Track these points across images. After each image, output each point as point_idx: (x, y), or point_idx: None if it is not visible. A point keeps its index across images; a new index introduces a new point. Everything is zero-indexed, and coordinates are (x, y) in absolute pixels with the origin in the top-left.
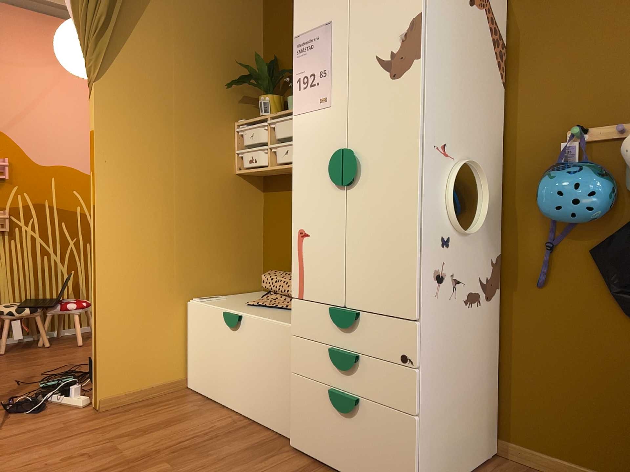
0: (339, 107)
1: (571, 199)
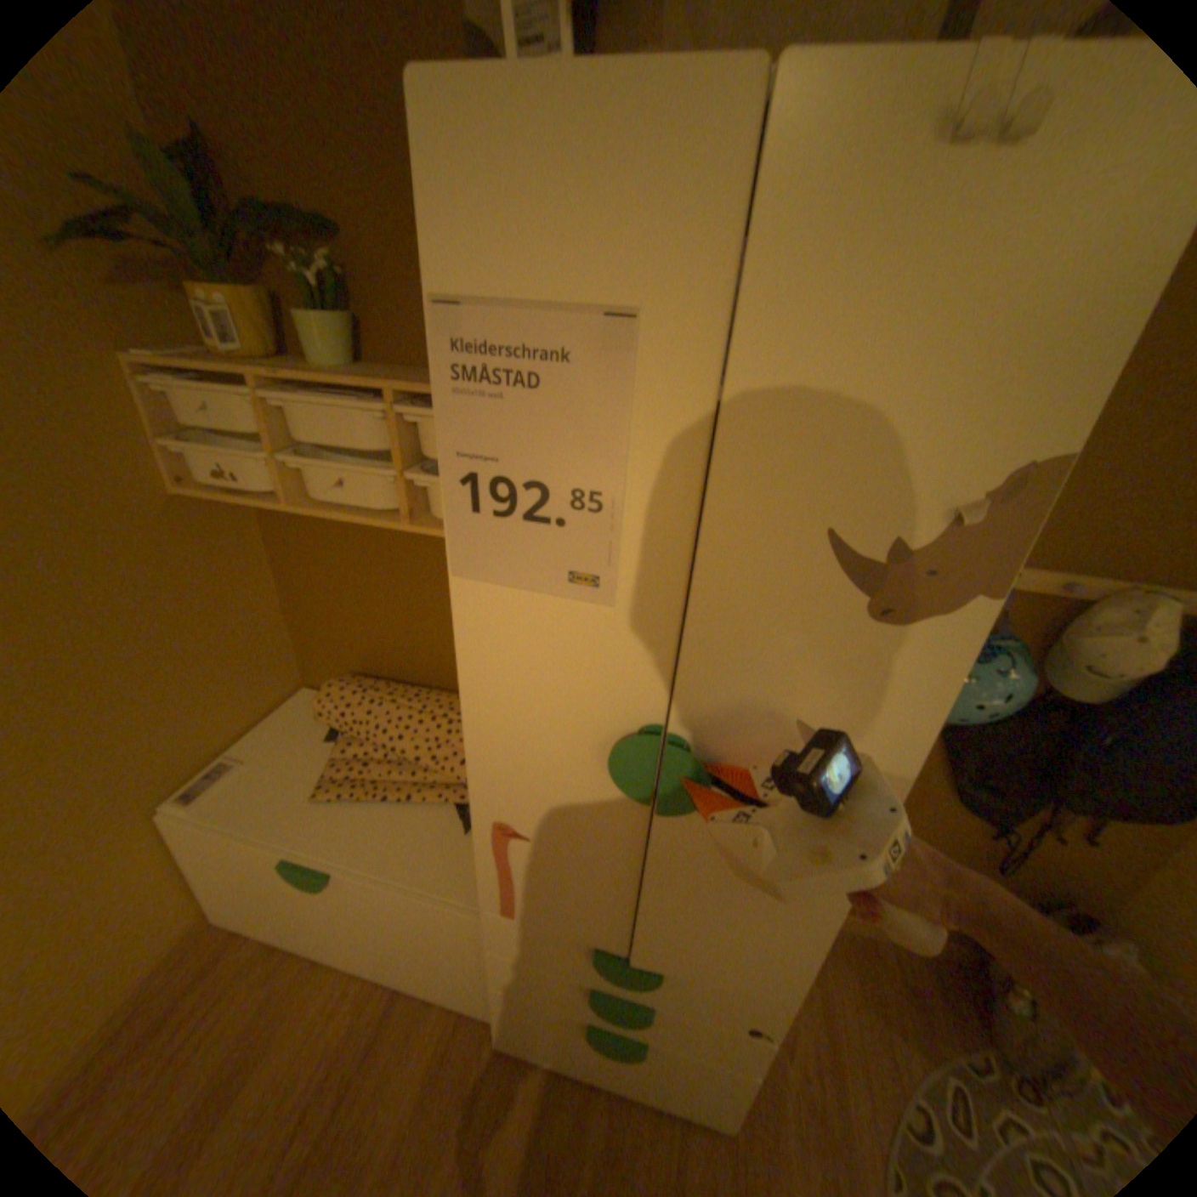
0: (648, 622)
1: (992, 714)
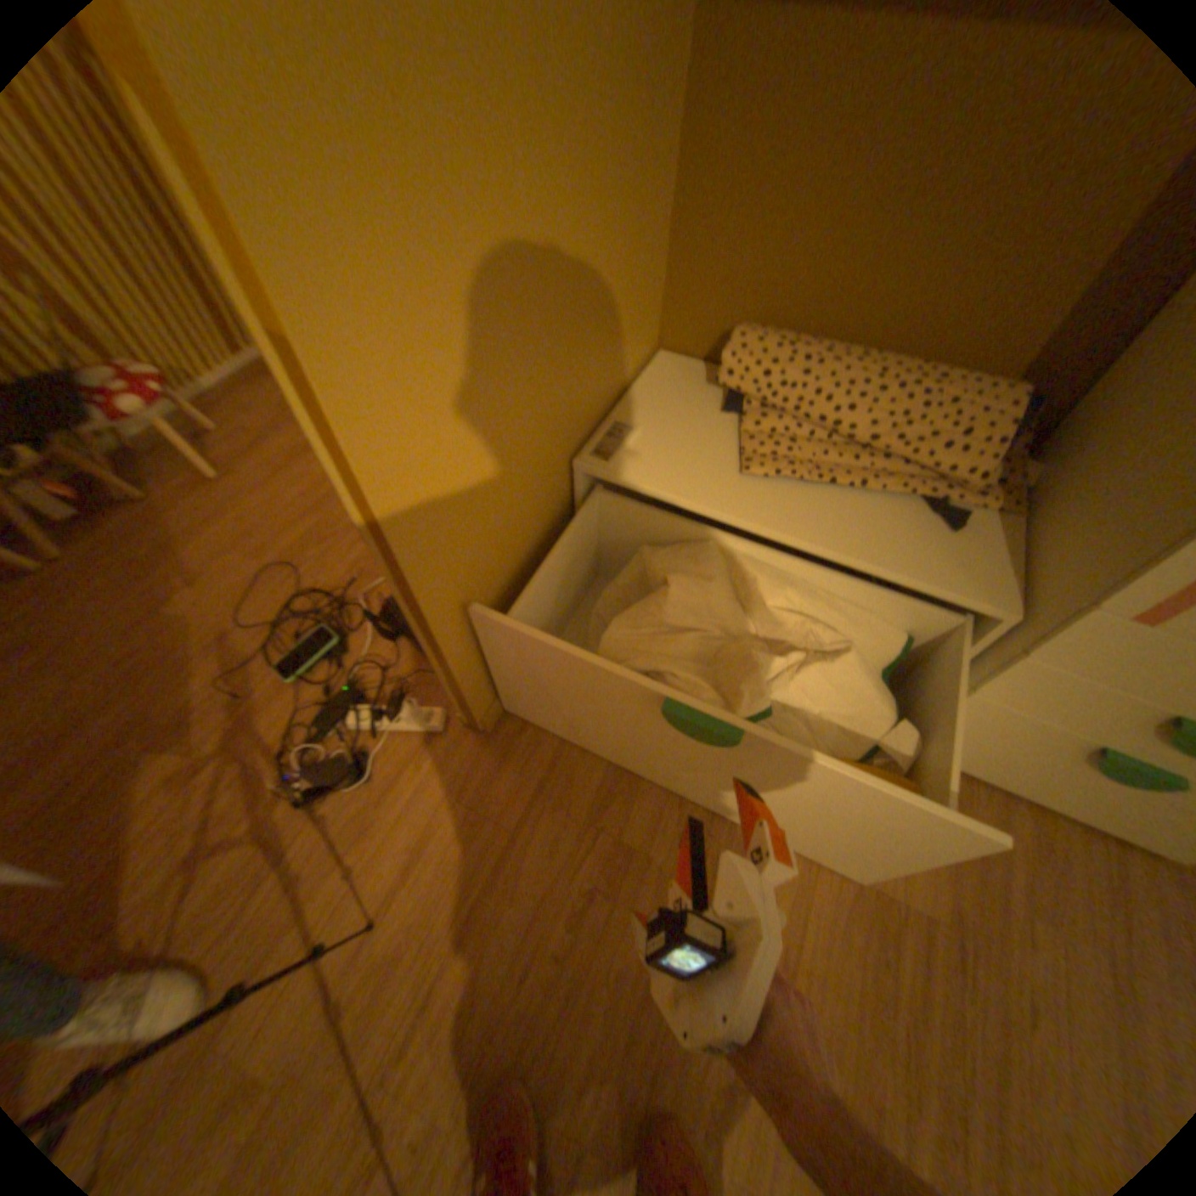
0: None
1: None
